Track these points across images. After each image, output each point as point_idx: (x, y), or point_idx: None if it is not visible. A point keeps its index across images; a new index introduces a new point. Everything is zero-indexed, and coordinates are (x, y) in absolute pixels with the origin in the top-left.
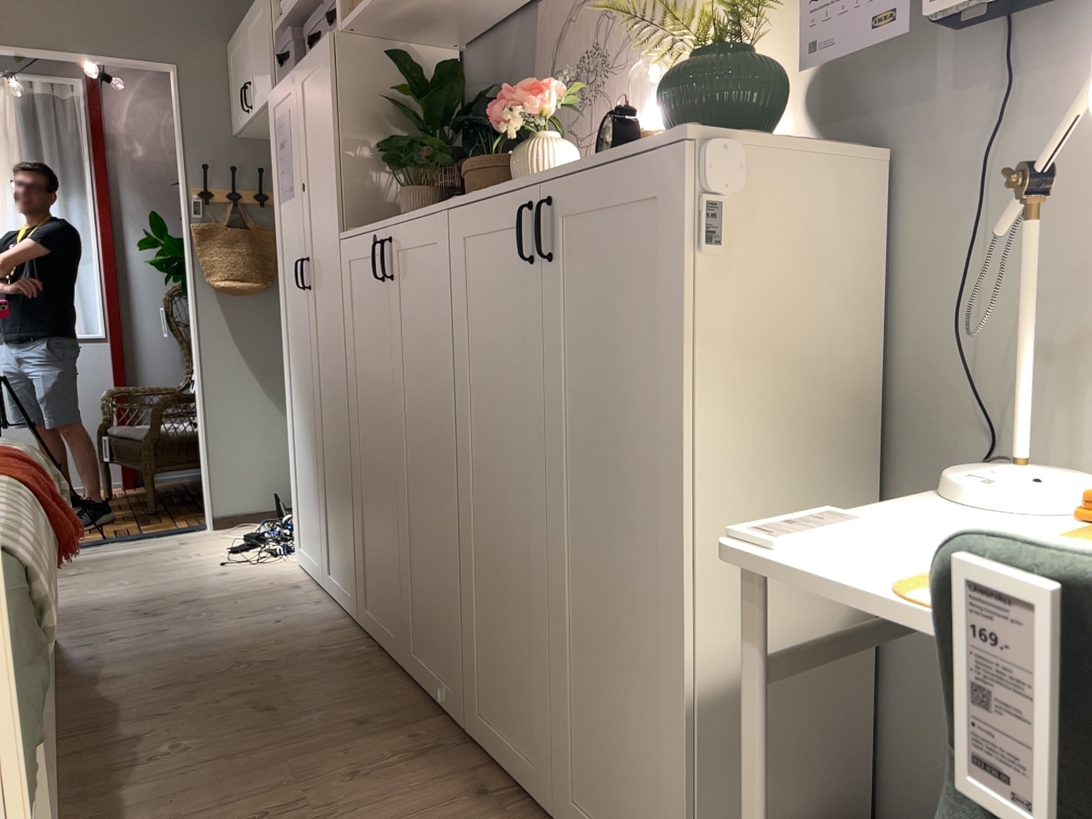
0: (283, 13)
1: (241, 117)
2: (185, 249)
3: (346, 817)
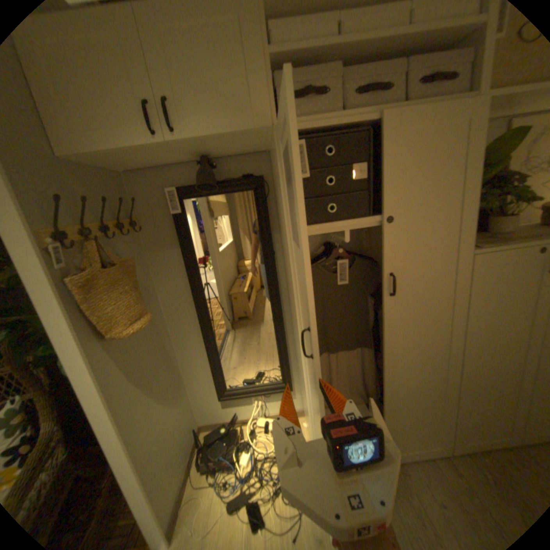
0: (272, 38)
1: (112, 138)
2: (44, 314)
3: None
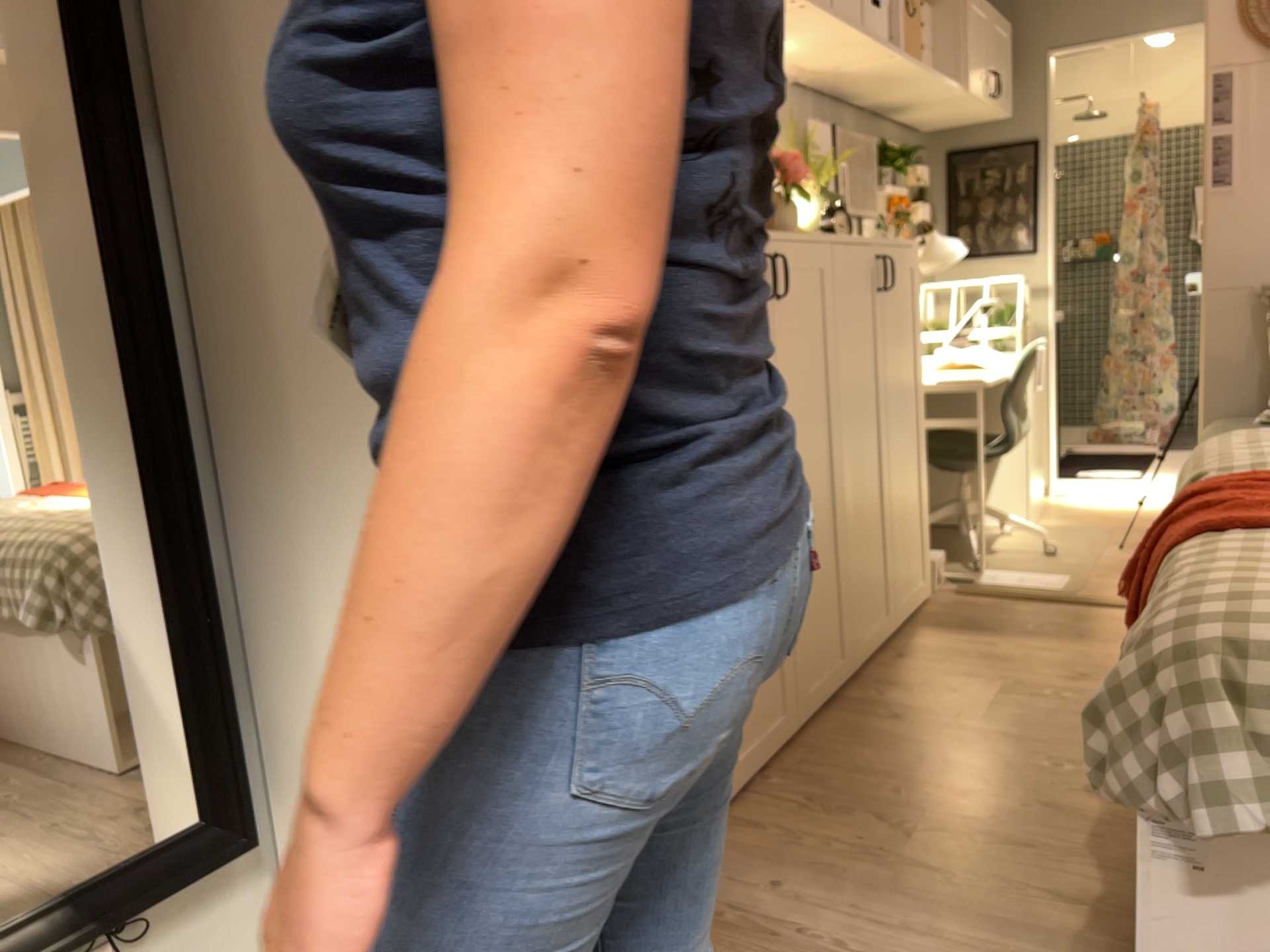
0: None
1: None
2: None
3: (978, 677)
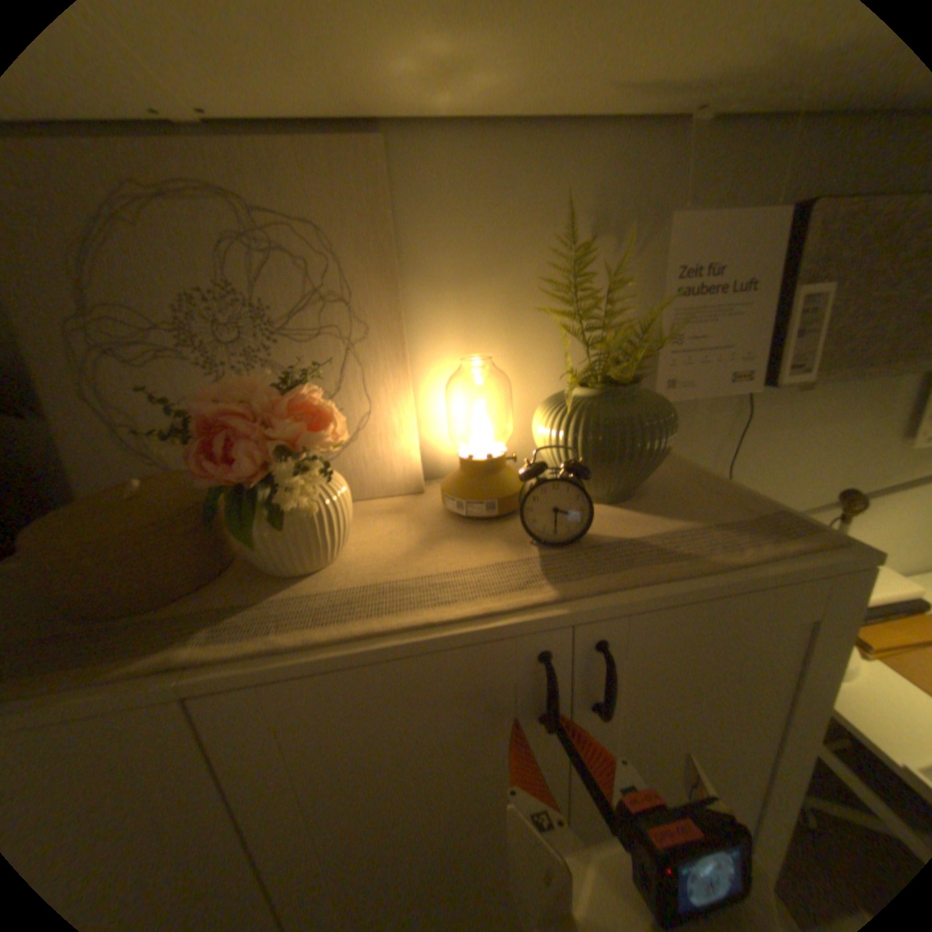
0: None
1: None
2: None
3: None
